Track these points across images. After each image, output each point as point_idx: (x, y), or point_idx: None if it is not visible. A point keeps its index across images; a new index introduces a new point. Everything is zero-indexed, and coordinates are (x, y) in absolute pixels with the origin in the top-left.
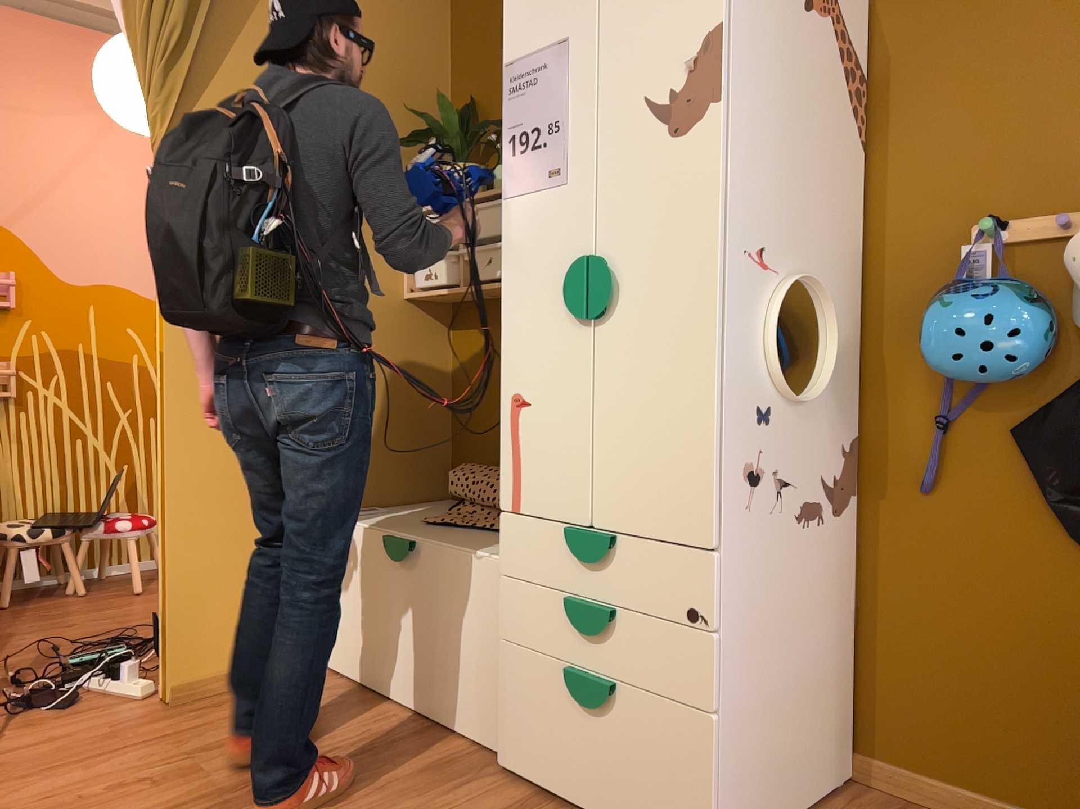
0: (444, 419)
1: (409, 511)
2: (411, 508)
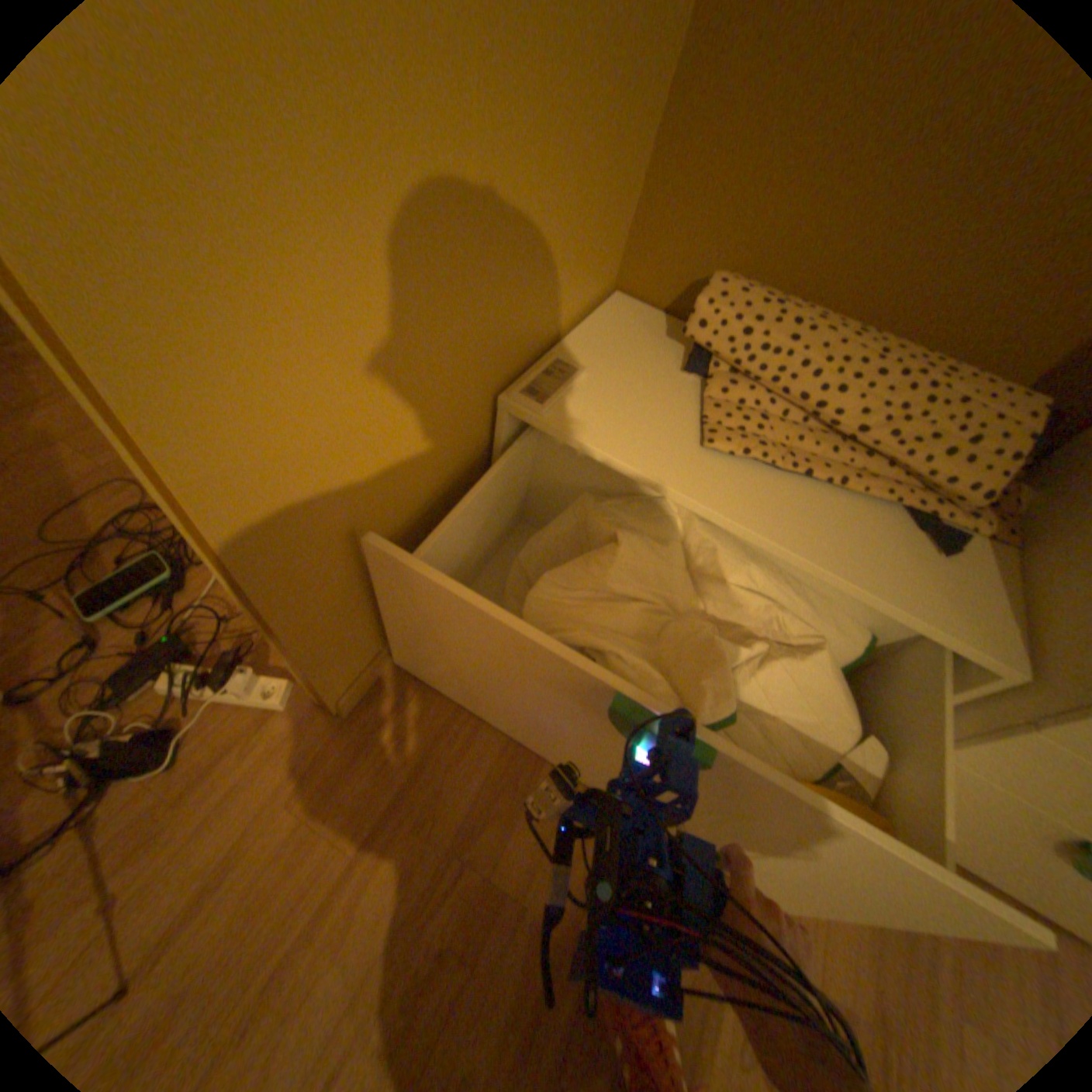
0: (658, 123)
1: (621, 360)
2: (610, 345)
